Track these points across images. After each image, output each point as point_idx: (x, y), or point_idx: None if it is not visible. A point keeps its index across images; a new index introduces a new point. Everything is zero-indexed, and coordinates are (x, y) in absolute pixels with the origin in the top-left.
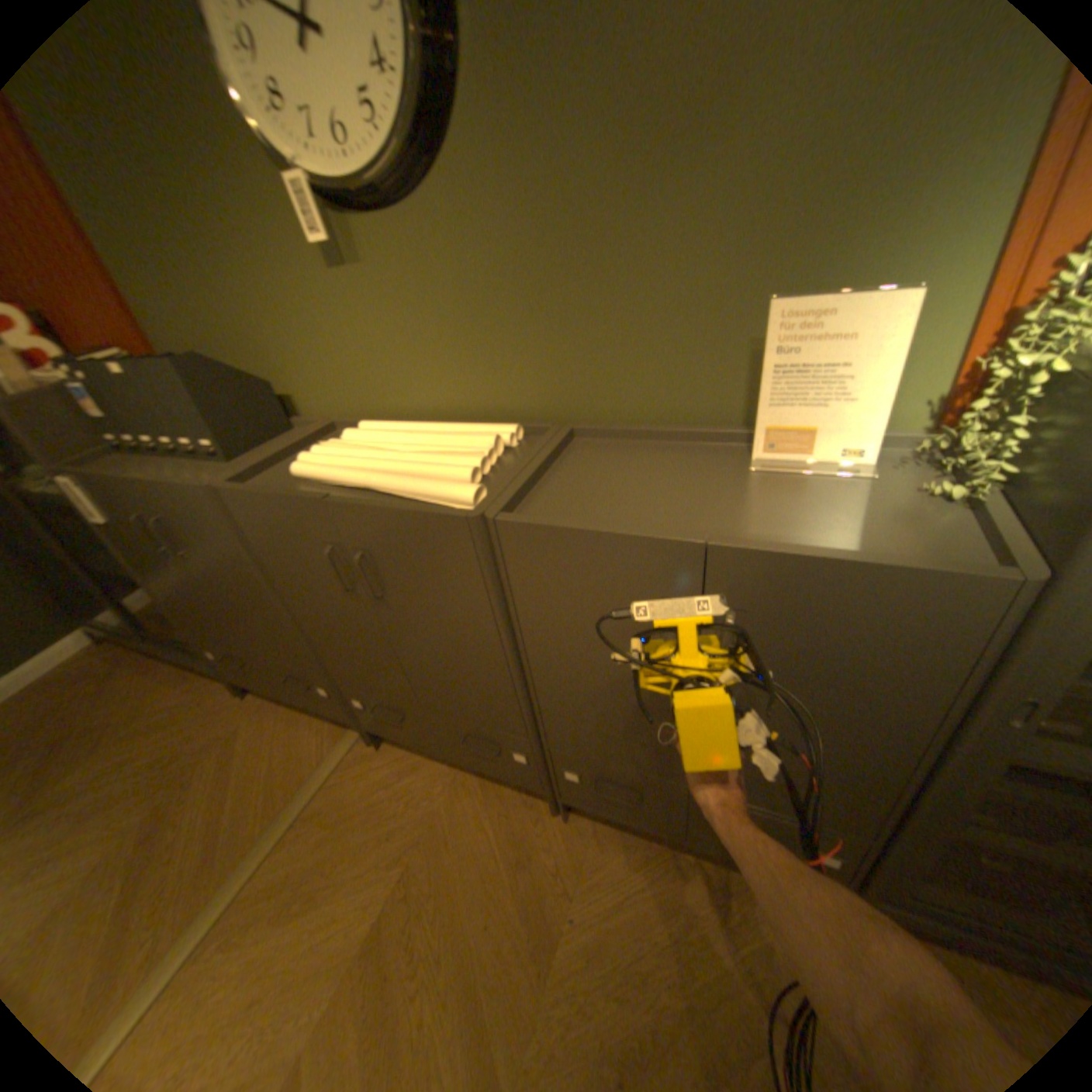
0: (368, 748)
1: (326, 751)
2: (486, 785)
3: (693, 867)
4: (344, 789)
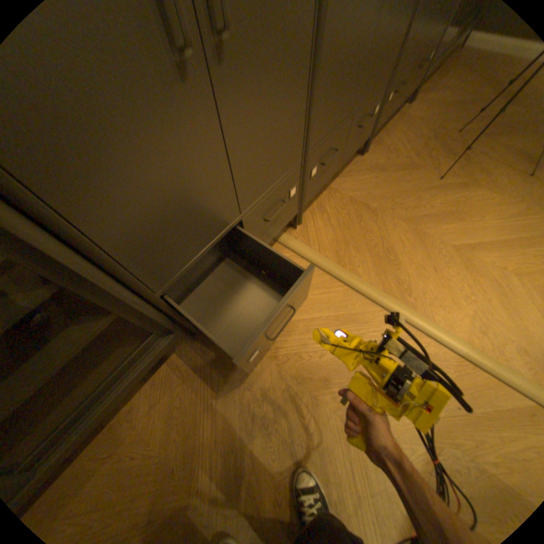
0: (299, 226)
1: (290, 253)
2: (340, 176)
3: (390, 125)
4: (323, 240)
